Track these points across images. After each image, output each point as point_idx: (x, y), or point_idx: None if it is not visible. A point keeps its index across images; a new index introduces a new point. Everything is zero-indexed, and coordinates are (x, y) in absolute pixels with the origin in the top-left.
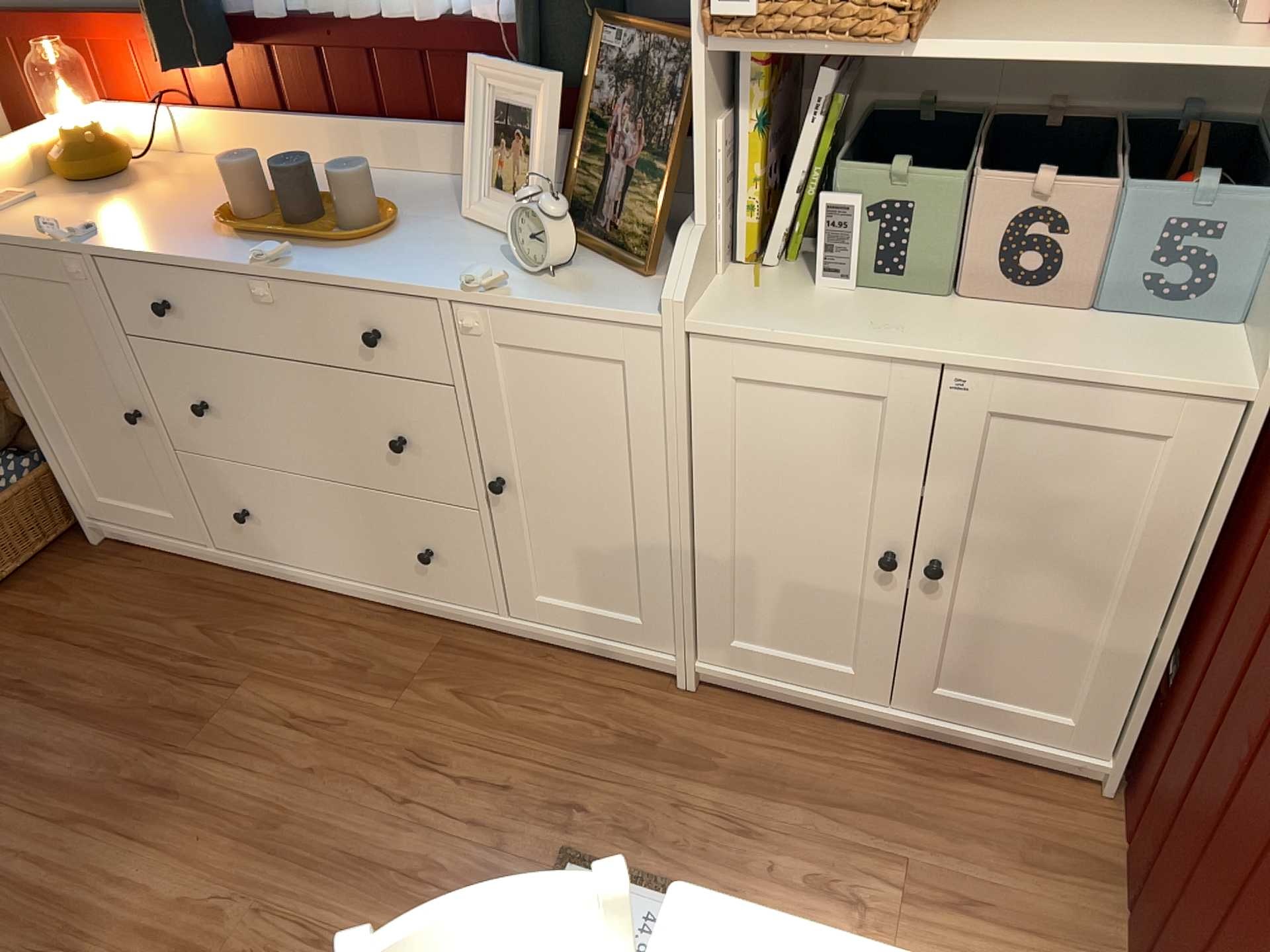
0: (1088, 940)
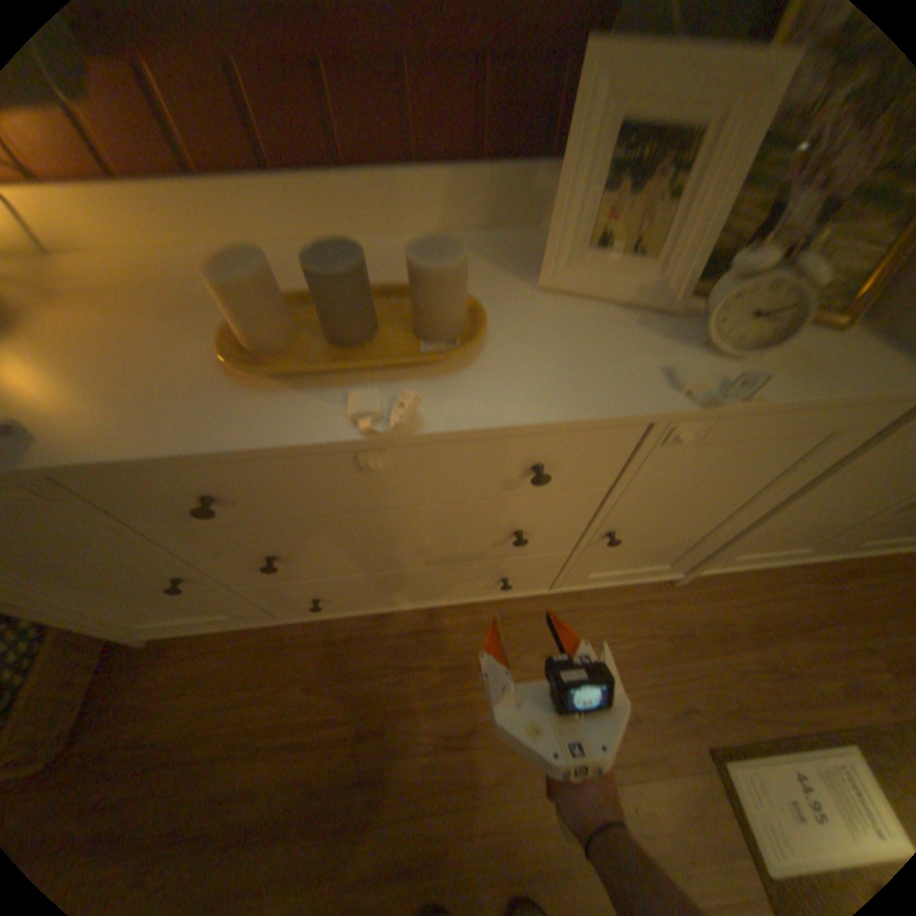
0: None
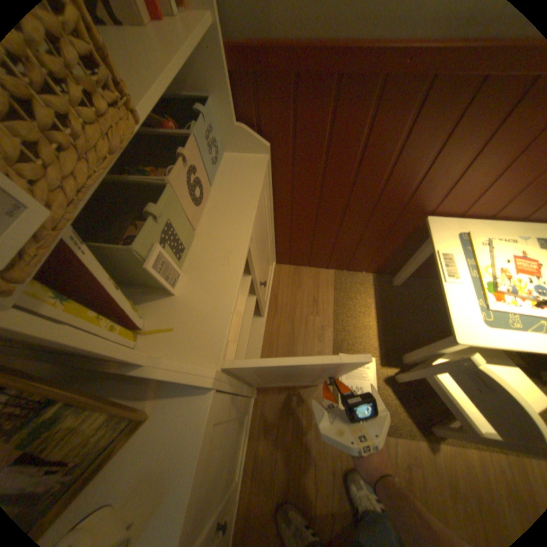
0: (318, 274)
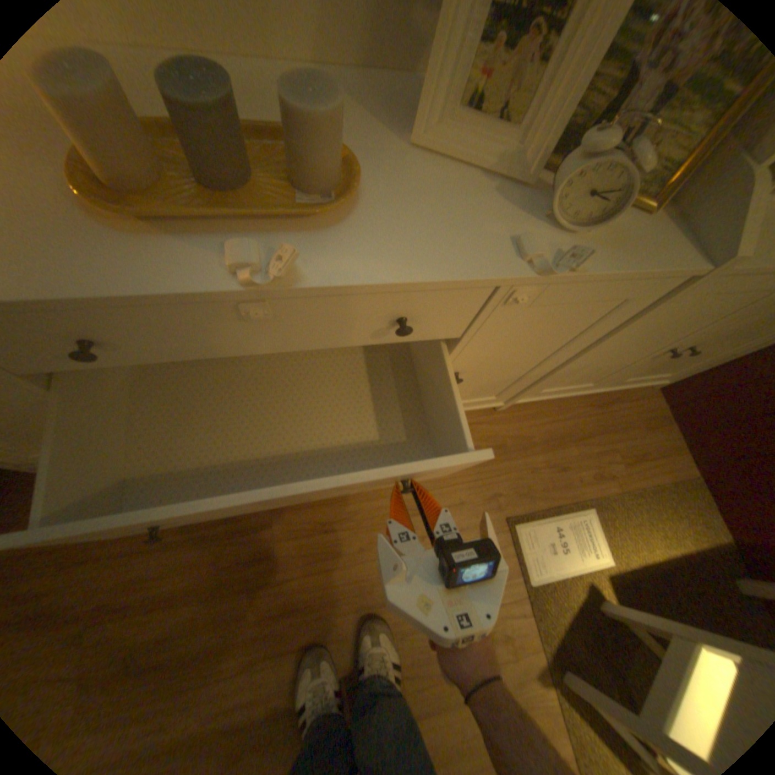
0: (680, 455)
